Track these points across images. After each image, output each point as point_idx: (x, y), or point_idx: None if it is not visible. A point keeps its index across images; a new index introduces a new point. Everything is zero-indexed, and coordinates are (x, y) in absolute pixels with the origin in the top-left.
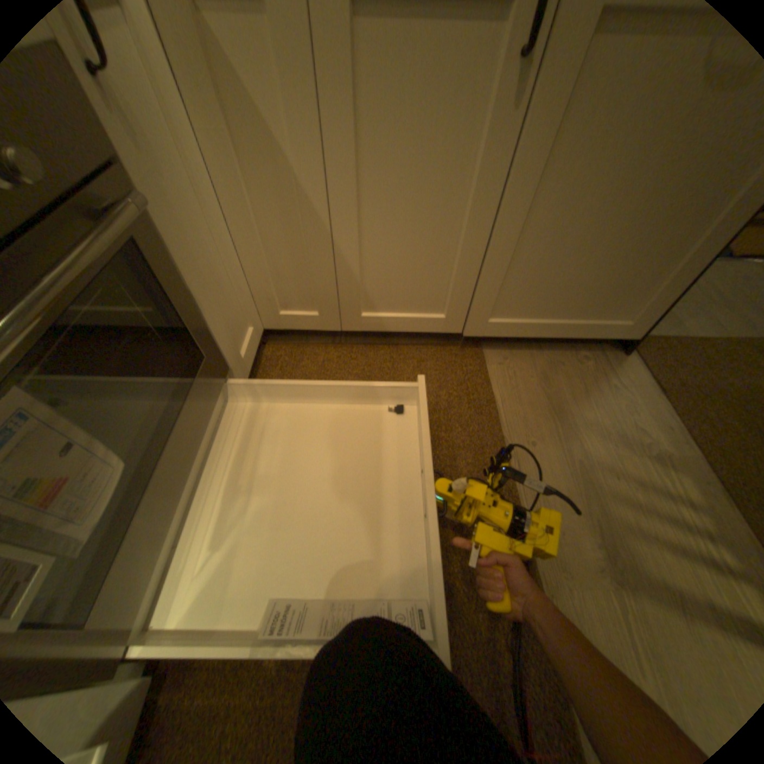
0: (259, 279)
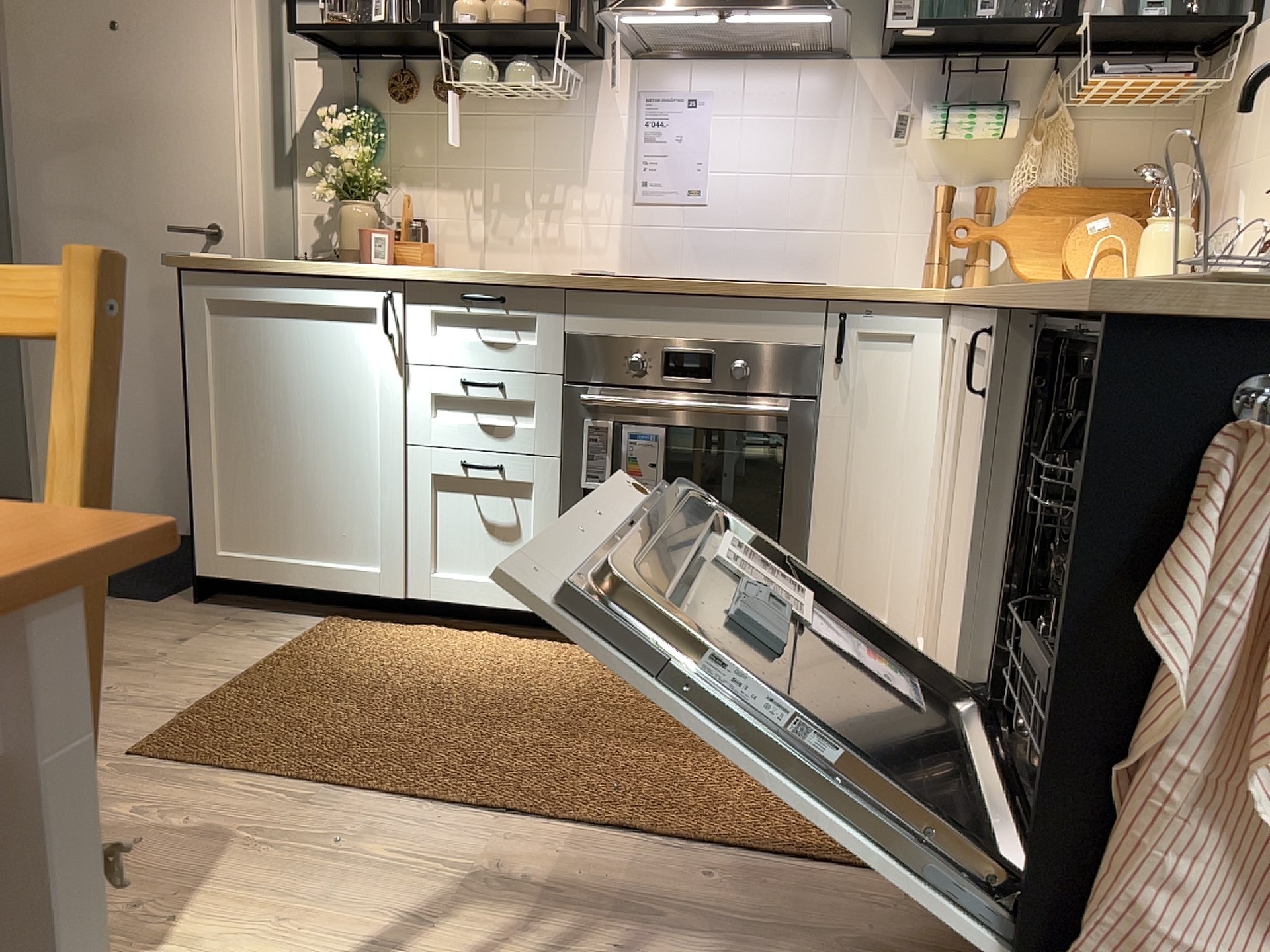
0: (926, 583)
